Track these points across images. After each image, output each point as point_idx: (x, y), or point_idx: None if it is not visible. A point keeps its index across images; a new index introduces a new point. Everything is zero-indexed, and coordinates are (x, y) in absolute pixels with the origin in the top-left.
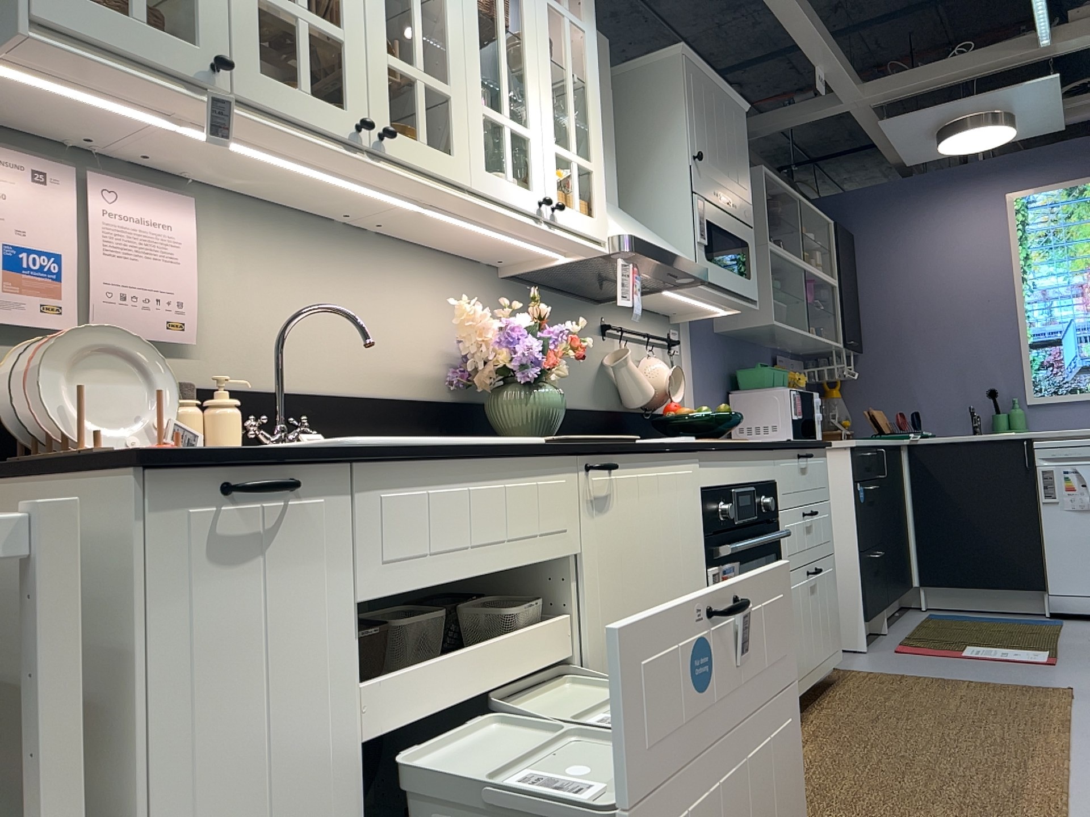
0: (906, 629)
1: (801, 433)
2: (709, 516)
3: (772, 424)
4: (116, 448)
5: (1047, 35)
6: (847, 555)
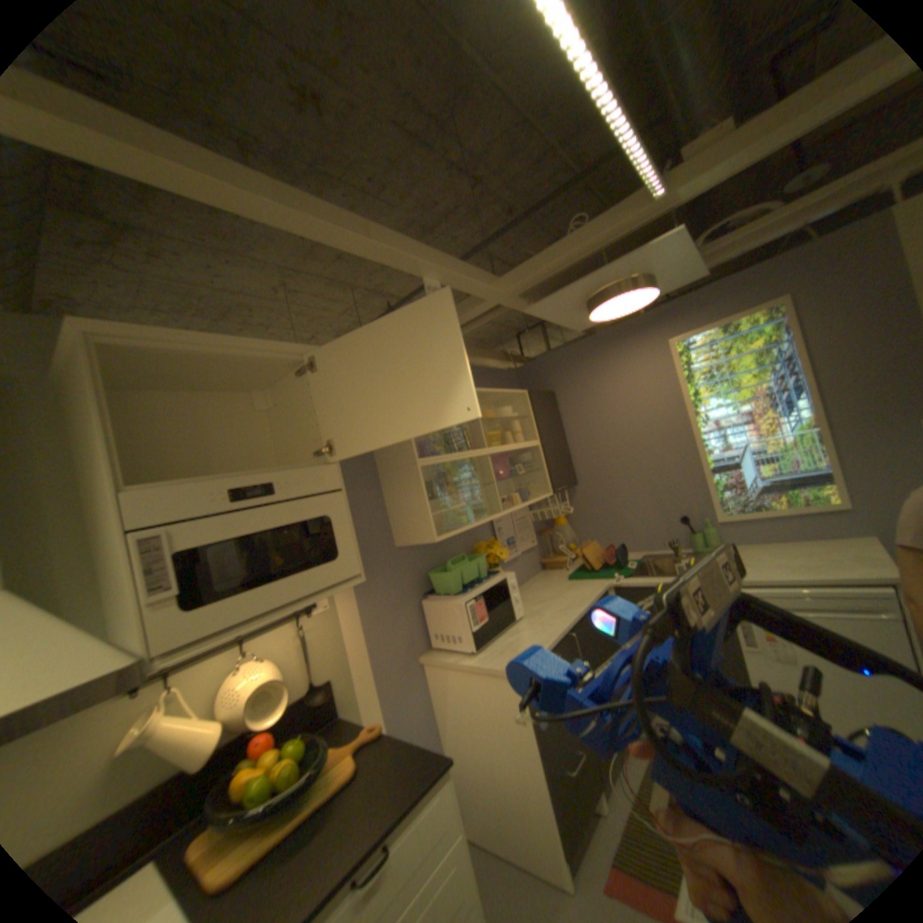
0: (625, 802)
1: (484, 640)
2: None
3: (456, 632)
4: None
5: (660, 184)
6: (535, 790)
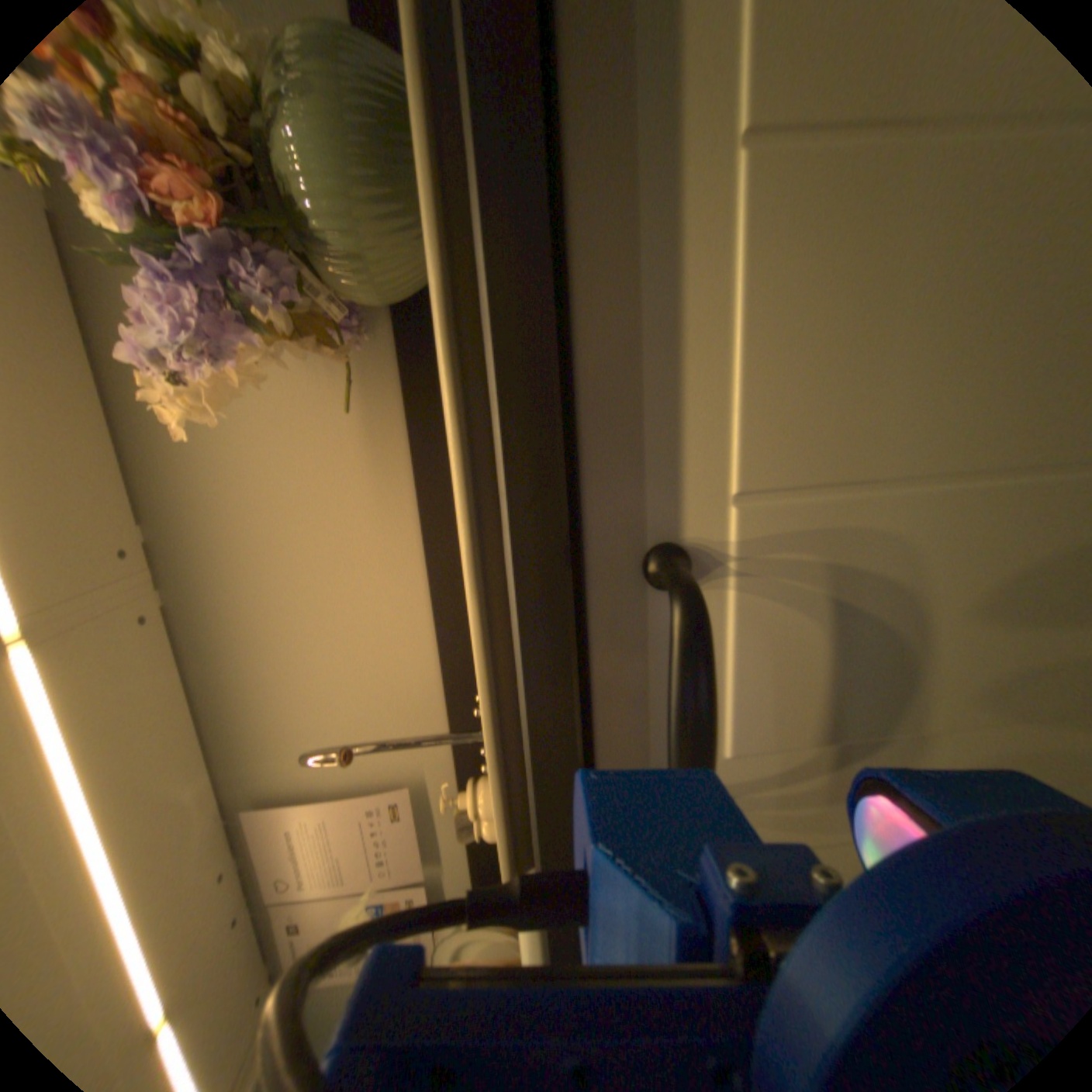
0: None
1: None
2: None
3: None
4: None
5: None
6: None
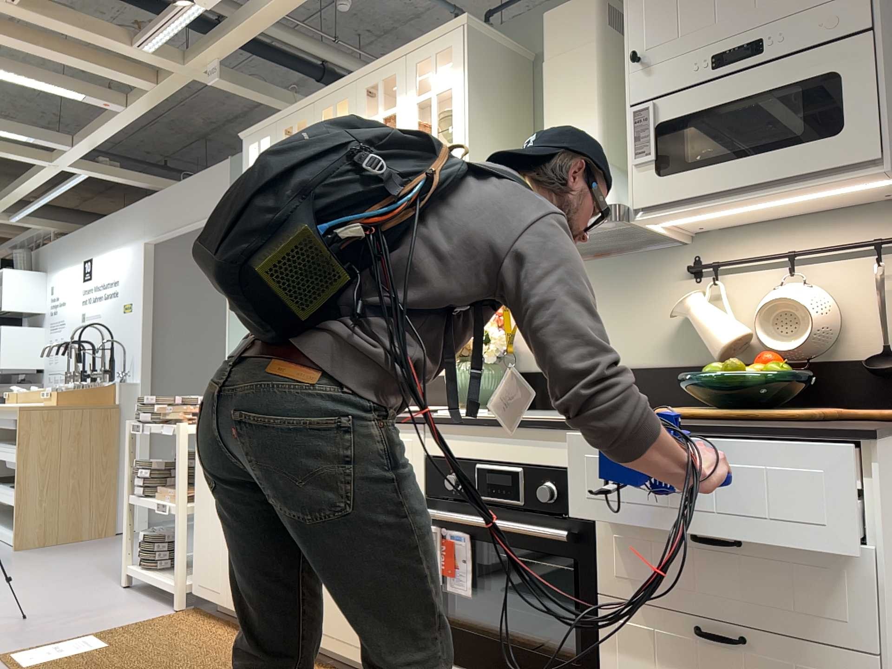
0: None
1: None
2: (432, 481)
3: None
4: None
5: None
6: None
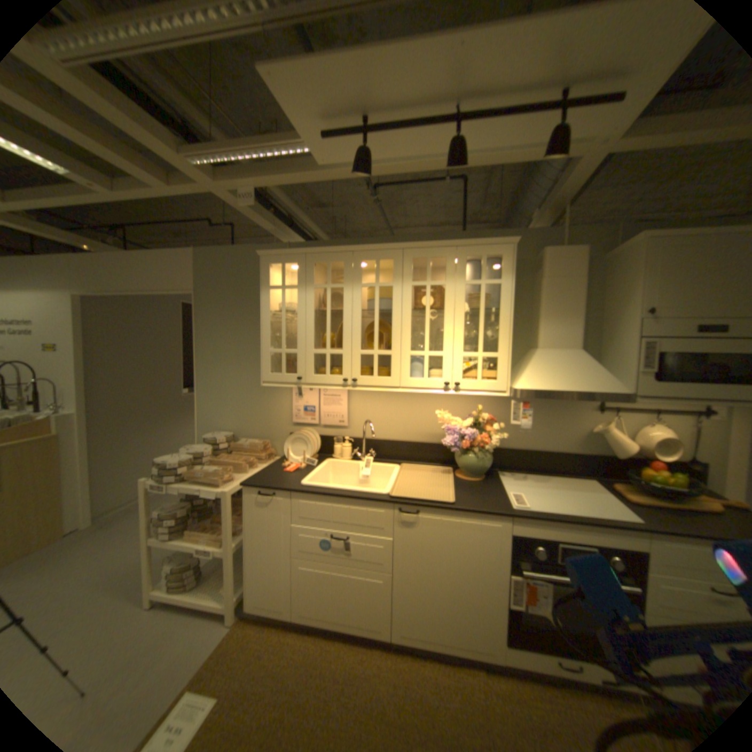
0: None
1: None
2: (520, 552)
3: None
4: (300, 462)
5: None
6: None
